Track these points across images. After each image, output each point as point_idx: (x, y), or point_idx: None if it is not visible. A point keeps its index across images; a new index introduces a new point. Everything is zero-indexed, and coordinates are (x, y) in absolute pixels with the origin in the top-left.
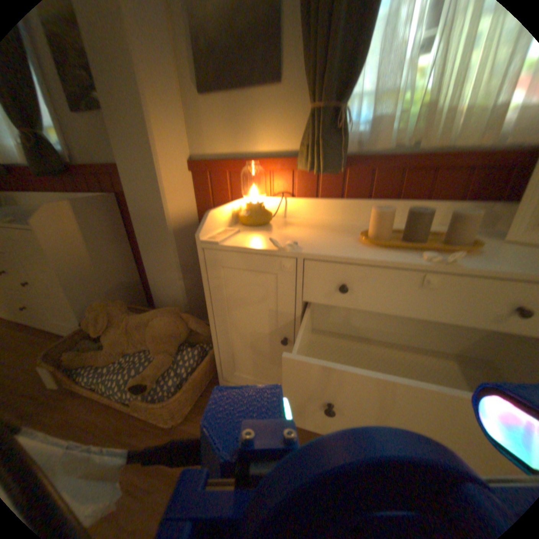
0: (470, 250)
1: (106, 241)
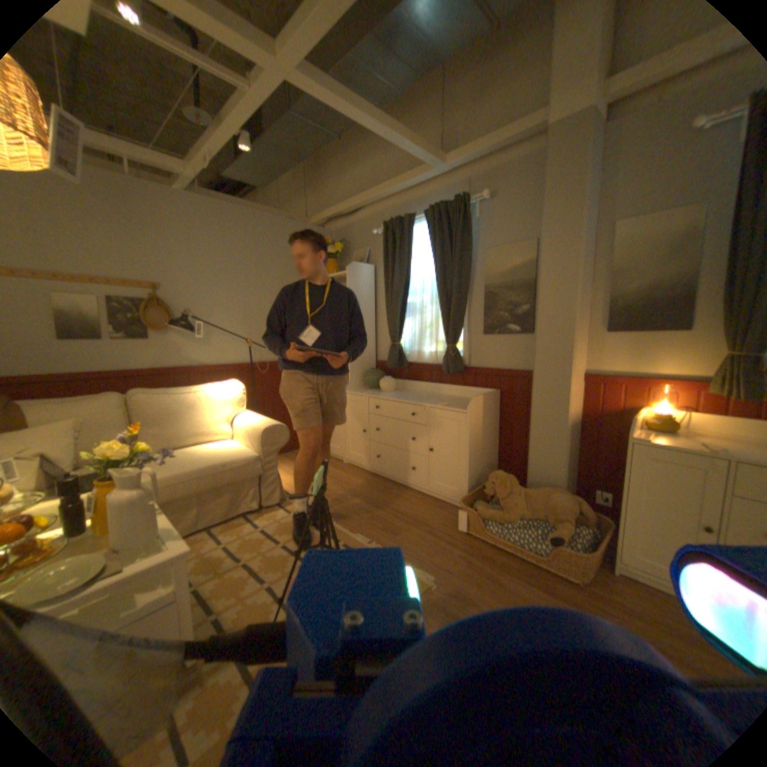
0: None
1: (489, 426)
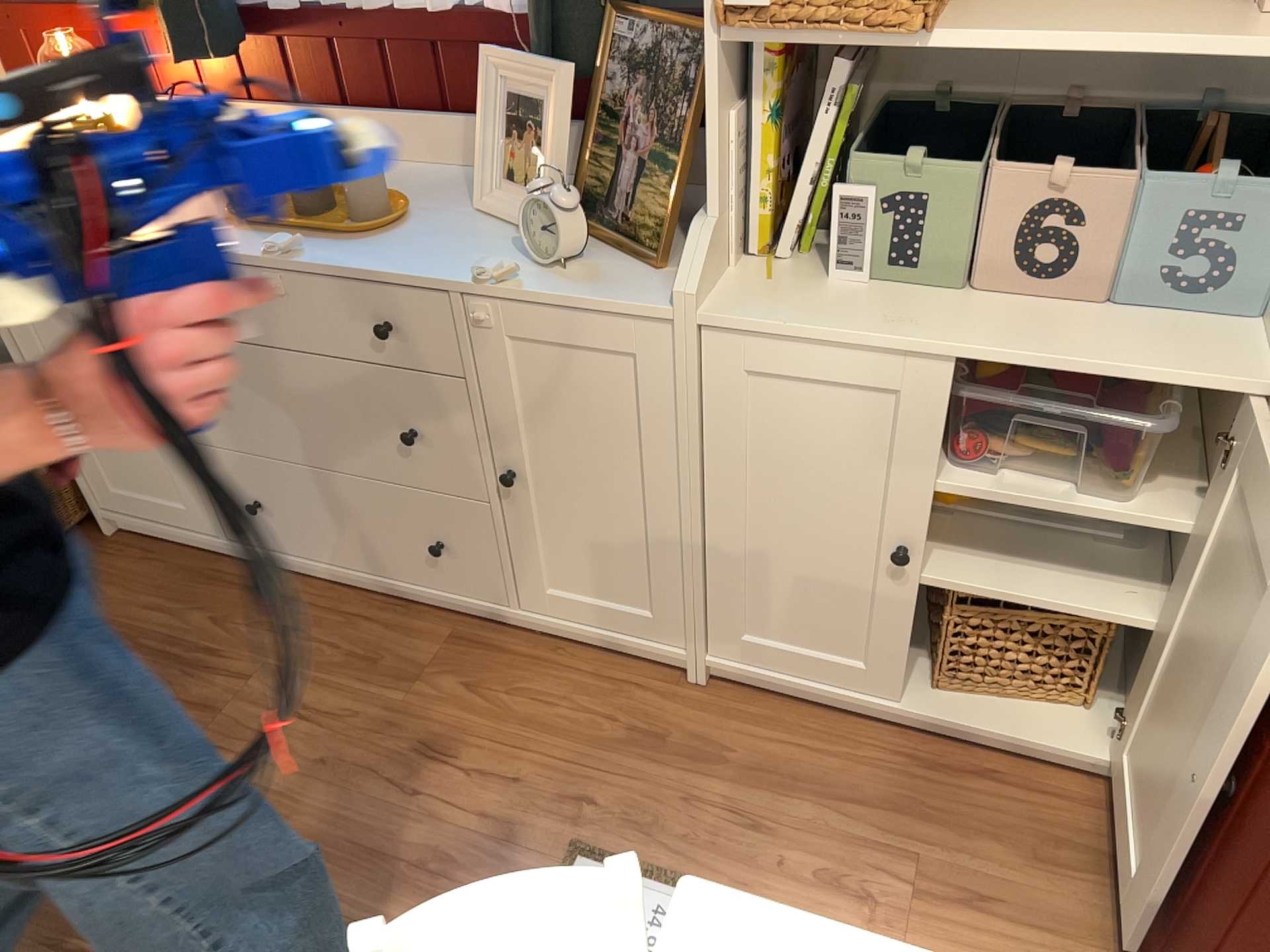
0: (354, 236)
1: None
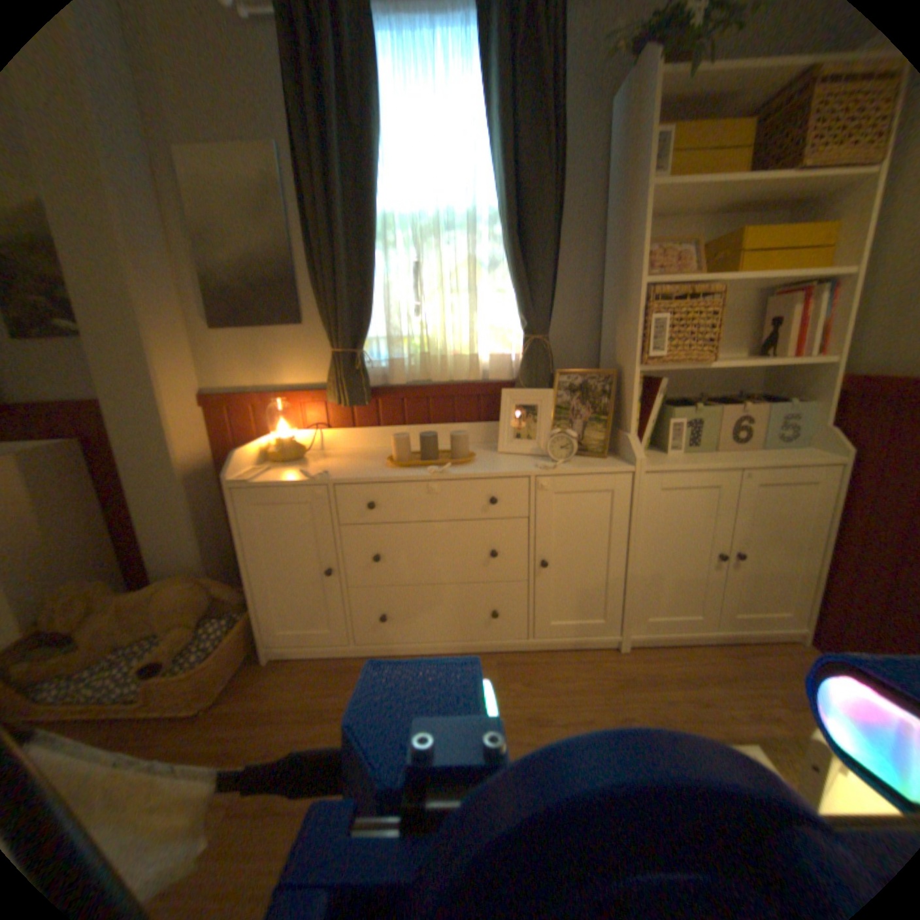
0: (461, 461)
1: (66, 506)
